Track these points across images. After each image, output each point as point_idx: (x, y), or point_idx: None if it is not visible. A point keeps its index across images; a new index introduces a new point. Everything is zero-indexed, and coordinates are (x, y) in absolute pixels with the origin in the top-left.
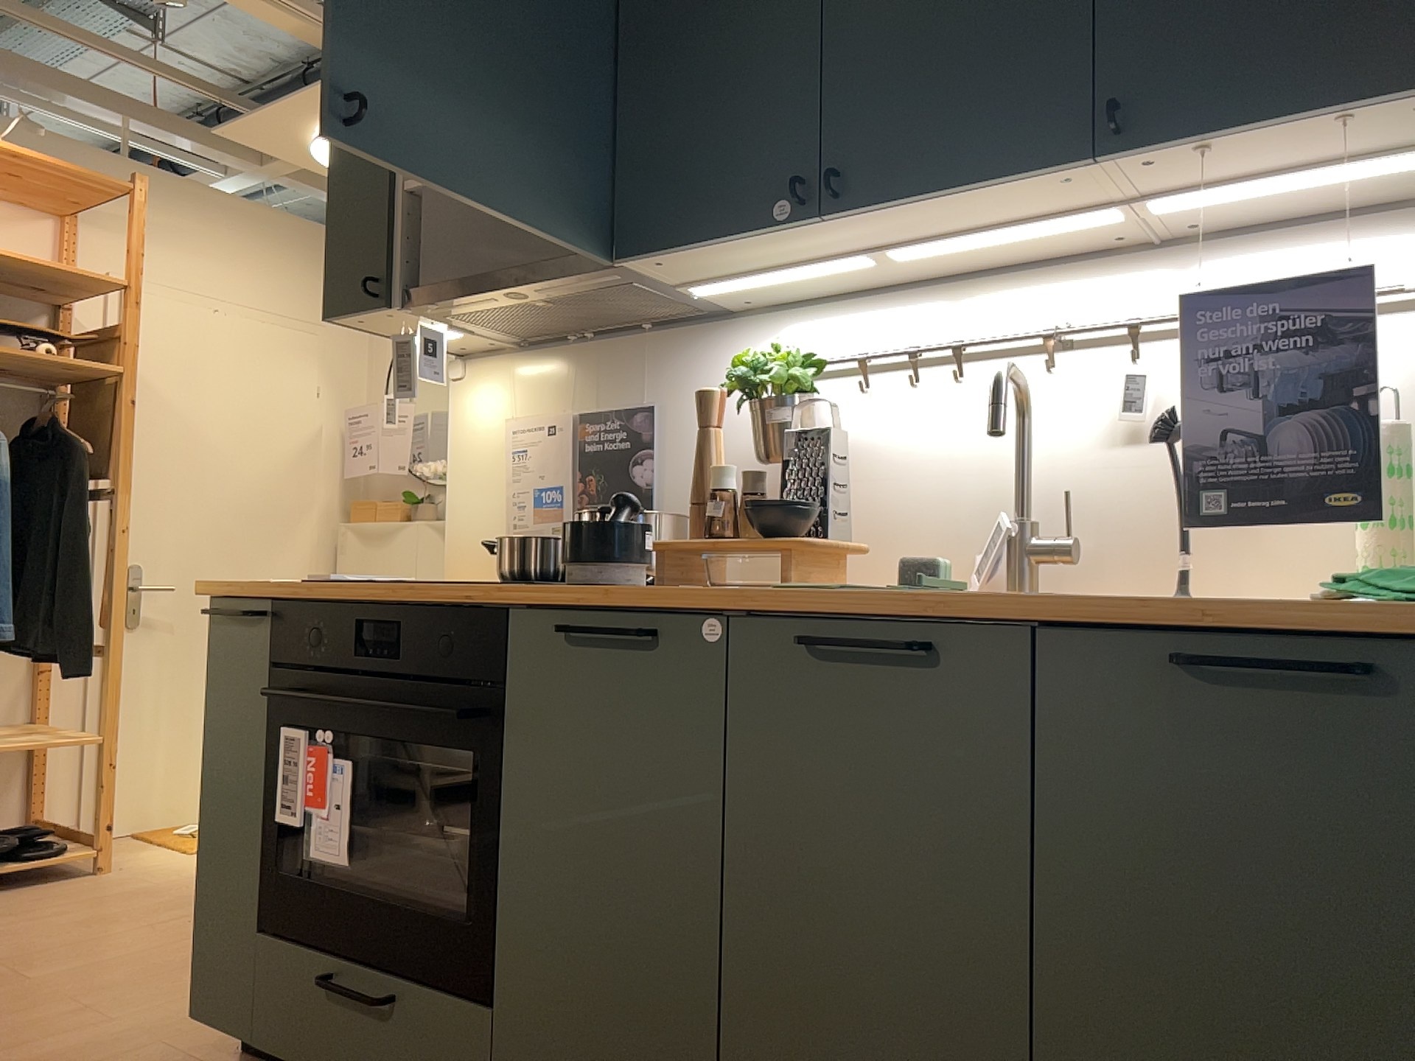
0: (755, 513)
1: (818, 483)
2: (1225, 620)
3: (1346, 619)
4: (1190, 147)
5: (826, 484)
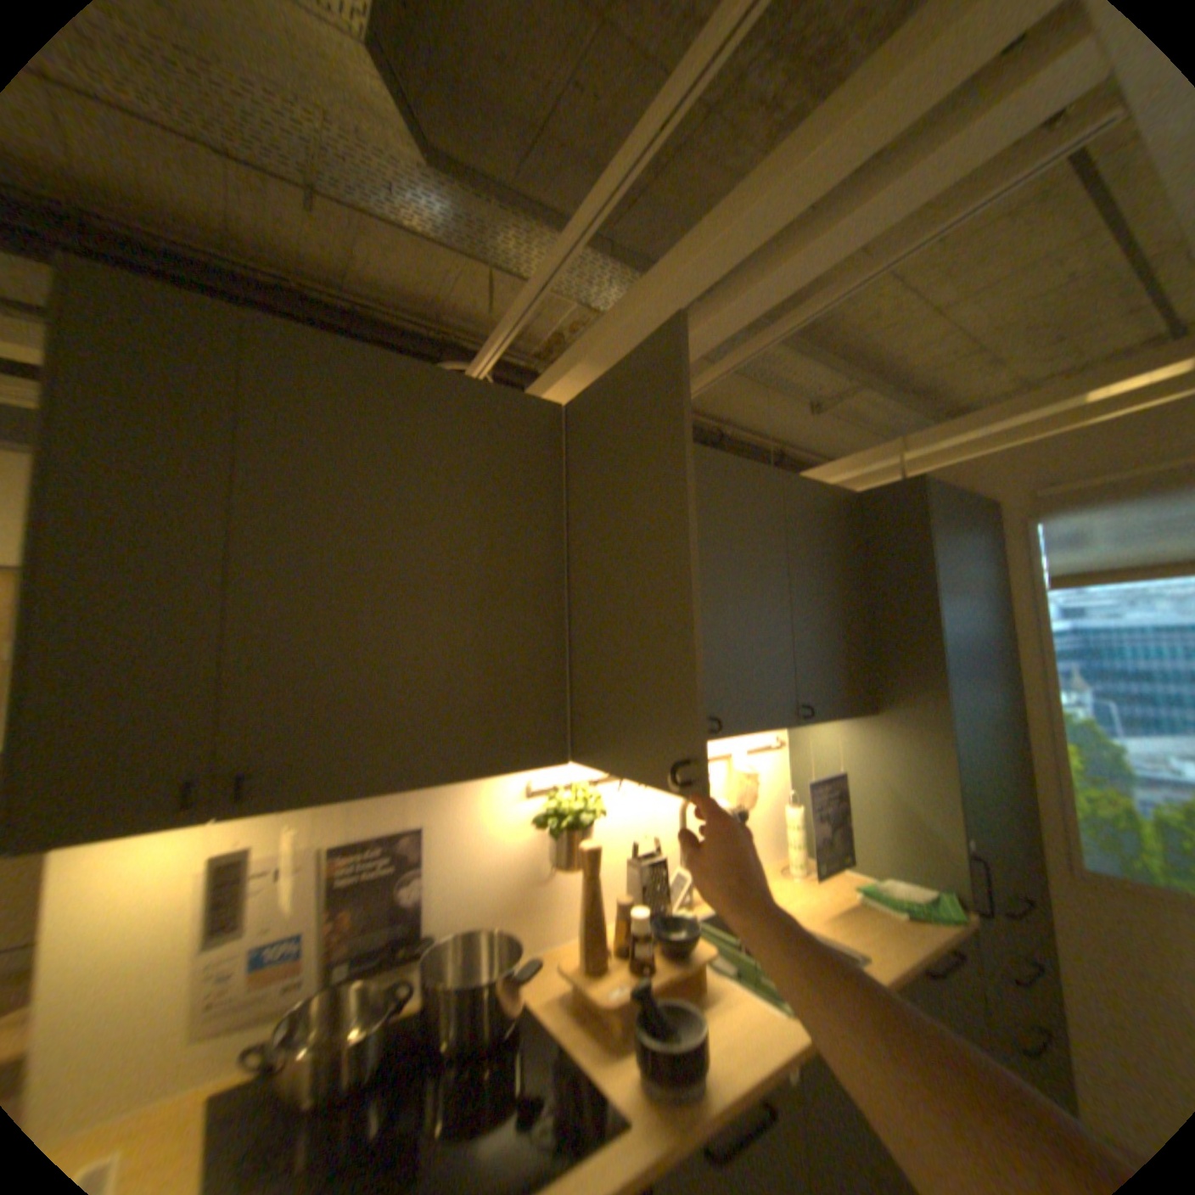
0: (661, 938)
1: (663, 896)
2: (938, 954)
3: (957, 941)
4: (813, 723)
5: (659, 892)
